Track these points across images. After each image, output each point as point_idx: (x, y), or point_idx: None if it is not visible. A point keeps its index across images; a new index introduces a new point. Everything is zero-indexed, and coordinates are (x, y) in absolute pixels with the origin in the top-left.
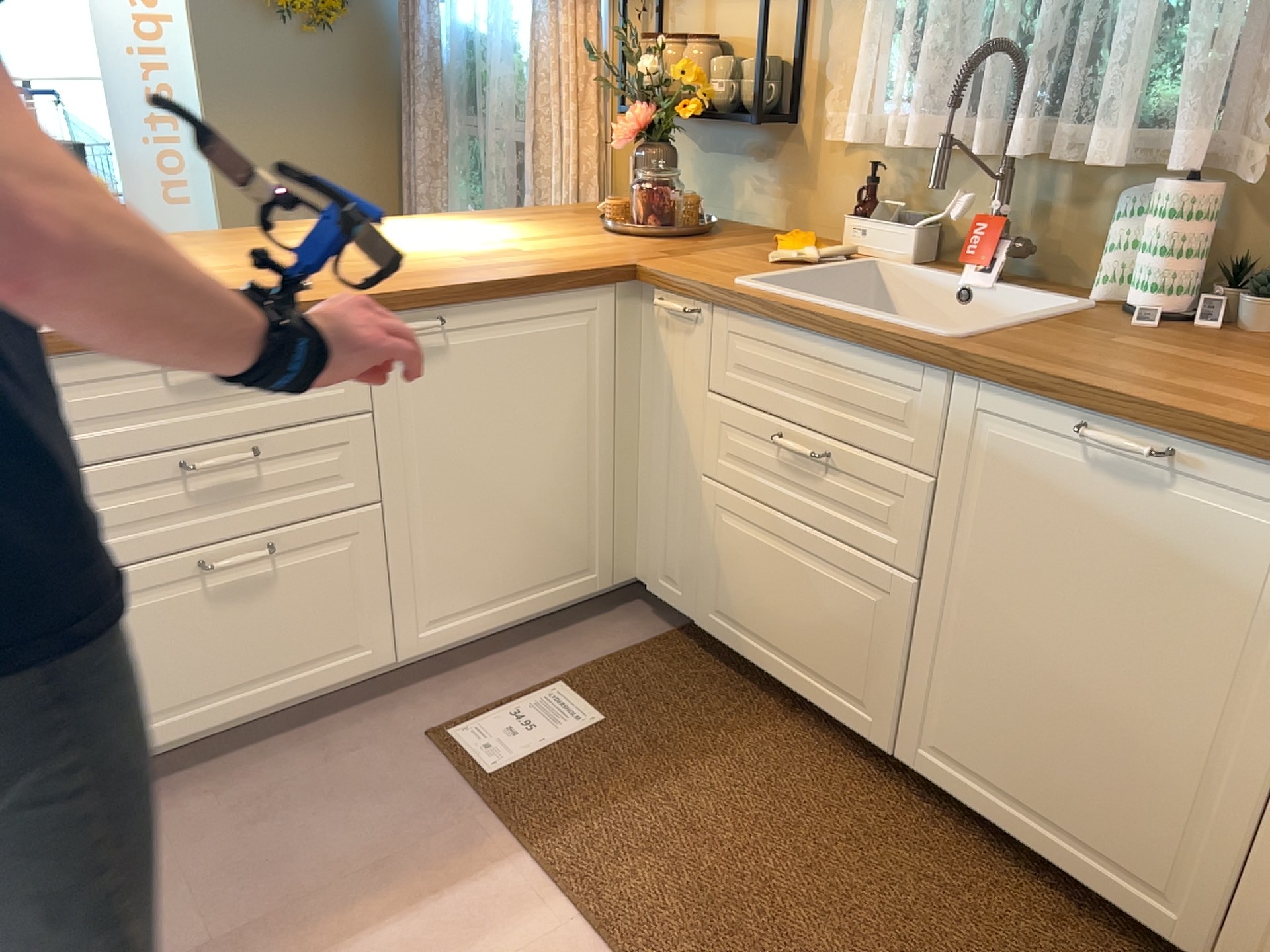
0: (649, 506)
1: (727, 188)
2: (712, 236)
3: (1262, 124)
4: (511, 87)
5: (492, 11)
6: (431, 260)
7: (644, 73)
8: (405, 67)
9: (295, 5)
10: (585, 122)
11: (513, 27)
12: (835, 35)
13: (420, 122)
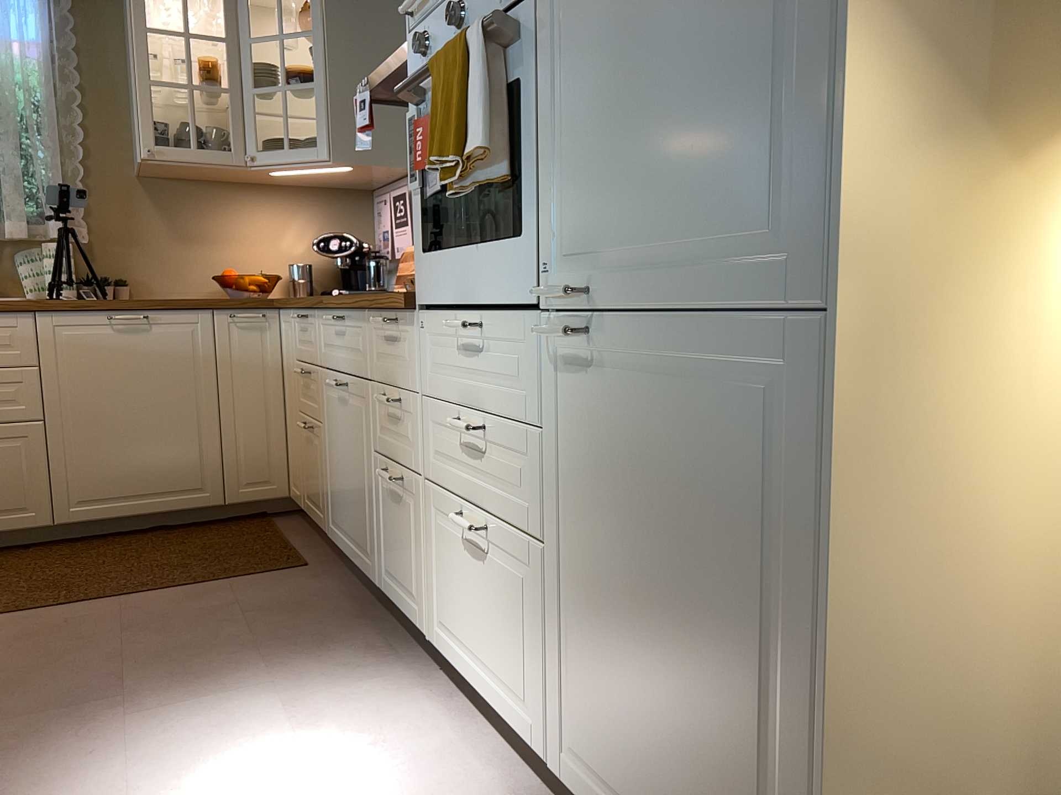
0: None
1: None
2: None
3: (79, 220)
4: None
5: None
6: None
7: None
8: None
9: None
10: None
11: None
12: None
13: None
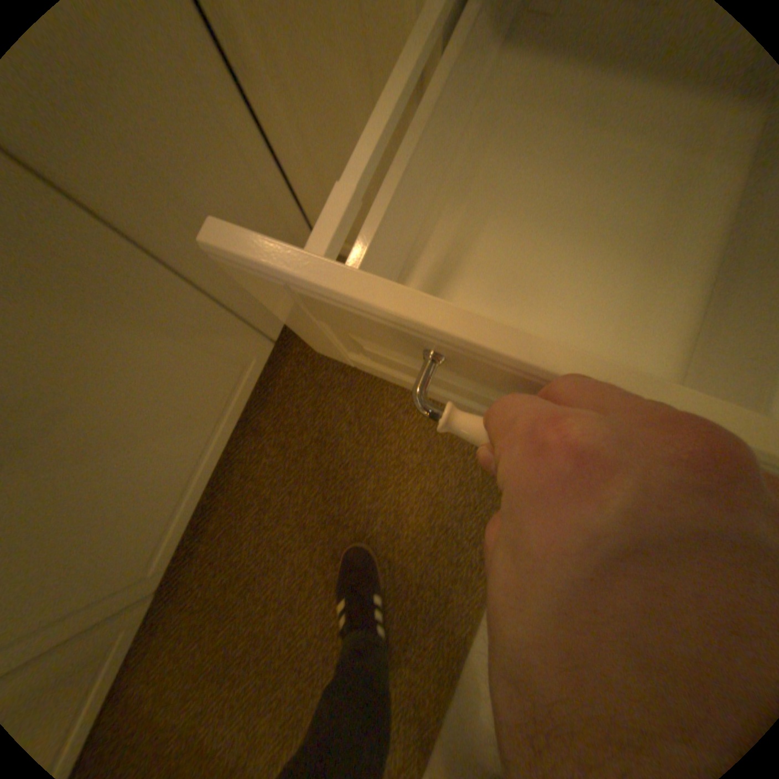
0: None
1: None
2: None
3: None
4: None
5: None
6: None
7: None
8: None
9: None
10: None
11: None
12: None
13: None
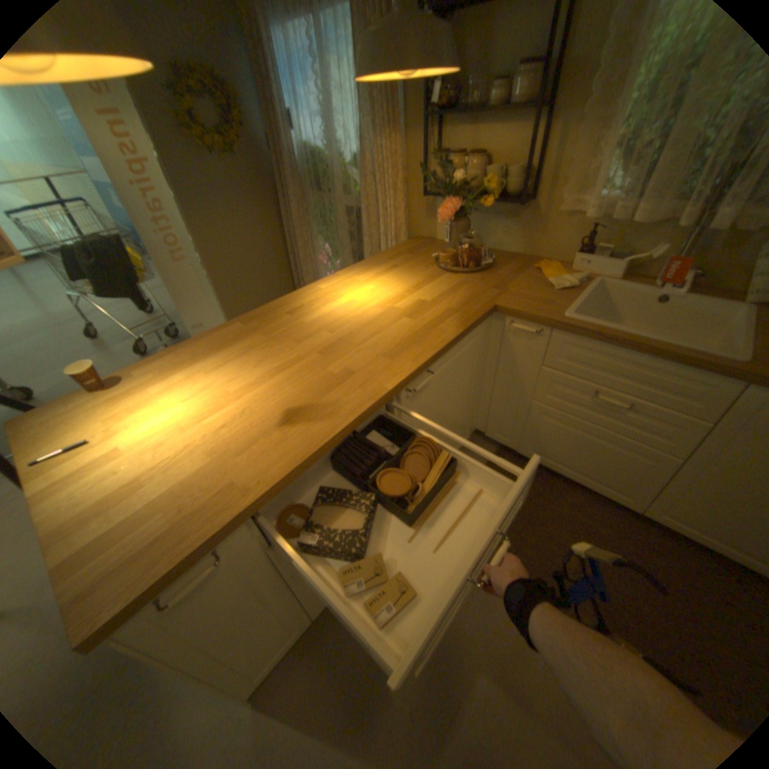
0: (488, 404)
1: (486, 231)
2: (497, 265)
3: None
4: (341, 176)
5: (323, 132)
6: (393, 323)
7: (457, 179)
8: (274, 167)
9: (211, 140)
10: (396, 198)
11: (340, 142)
12: (577, 148)
13: (290, 198)
